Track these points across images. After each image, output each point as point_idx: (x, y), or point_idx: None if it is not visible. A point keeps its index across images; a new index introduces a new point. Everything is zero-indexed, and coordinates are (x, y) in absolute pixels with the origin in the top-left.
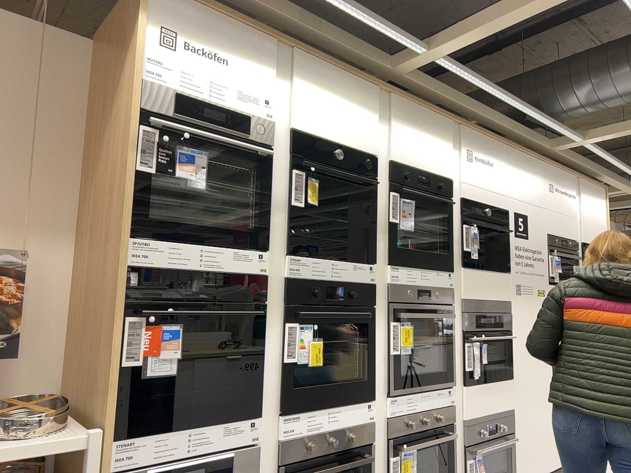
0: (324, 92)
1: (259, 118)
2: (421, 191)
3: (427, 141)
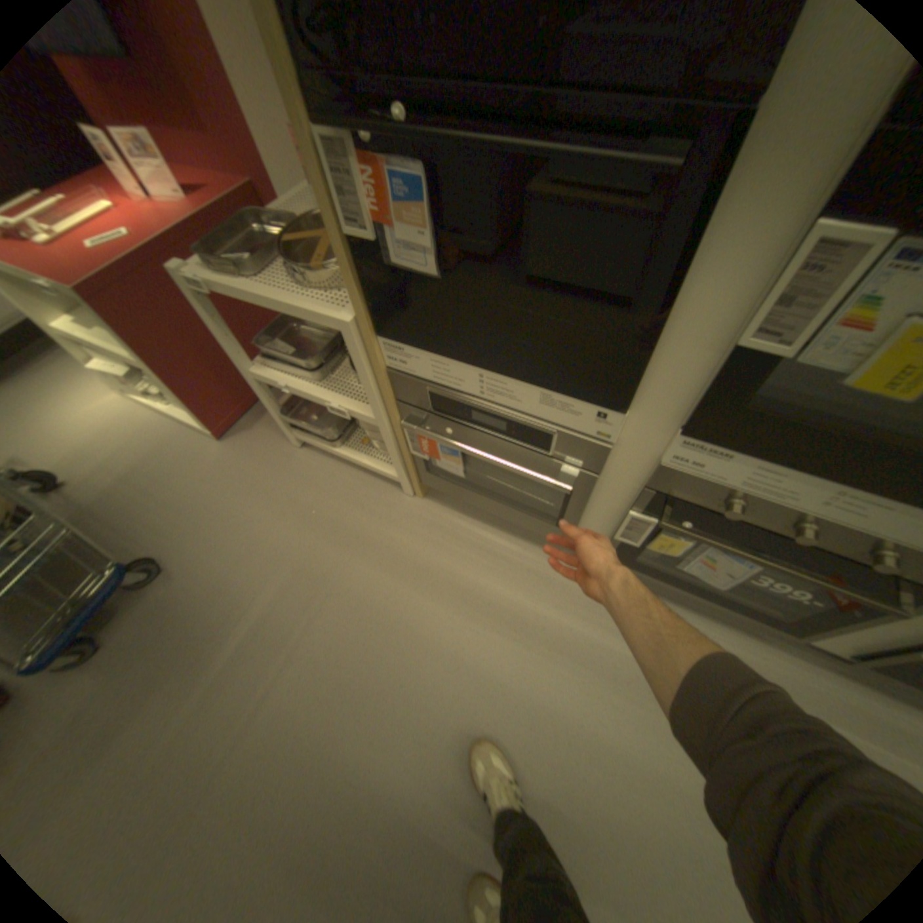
0: None
1: None
2: None
3: None
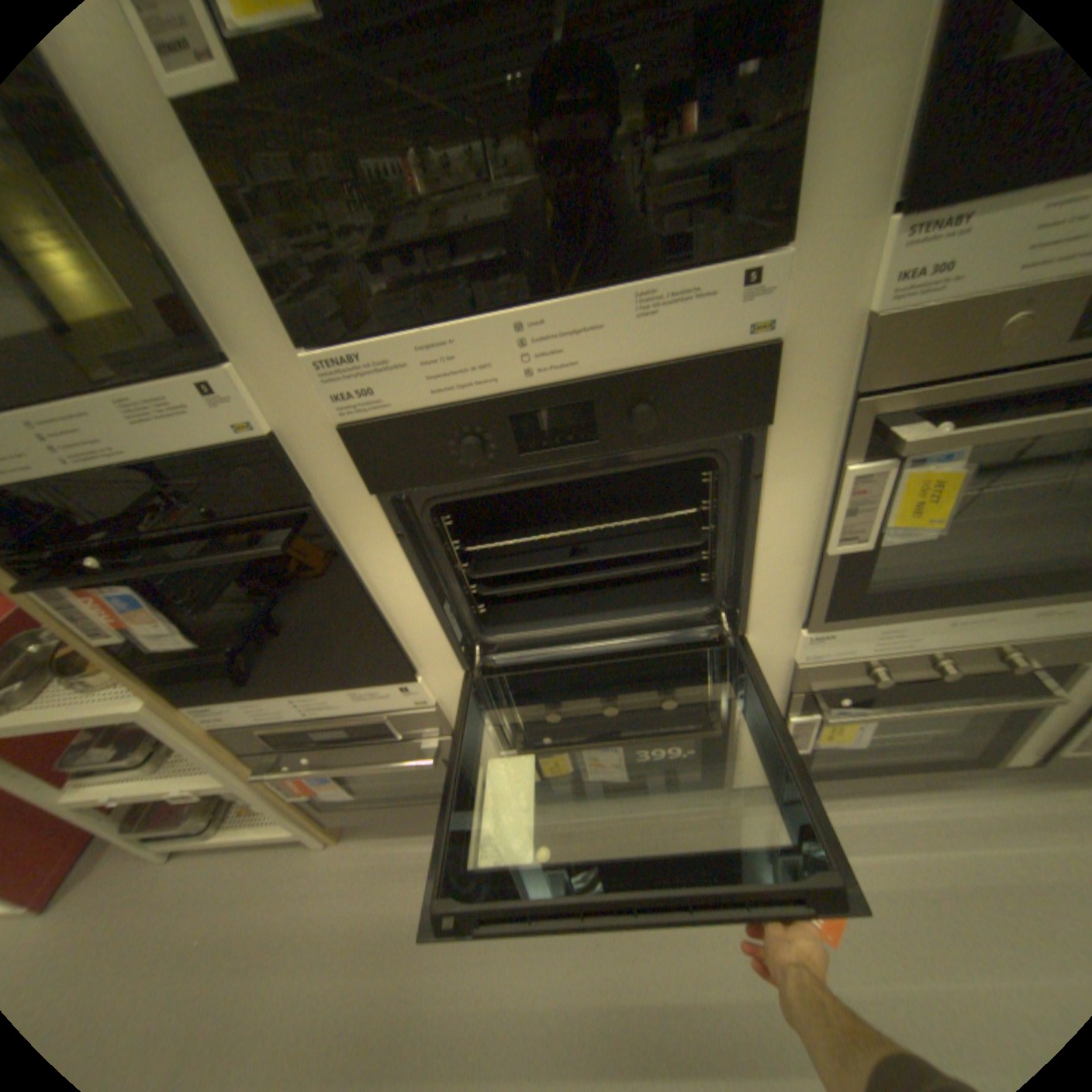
0: None
1: None
2: None
3: None
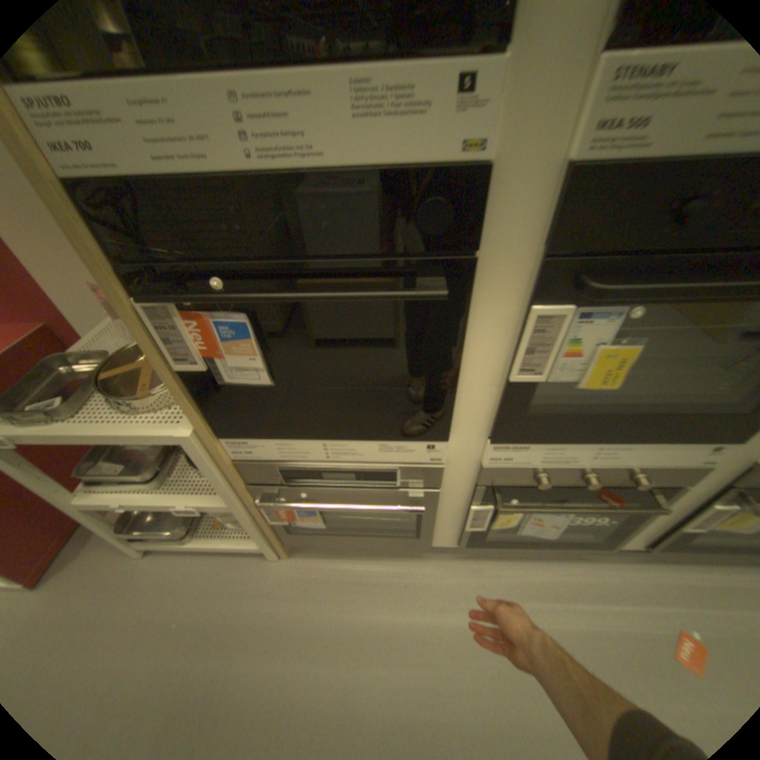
0: None
1: None
2: None
3: None
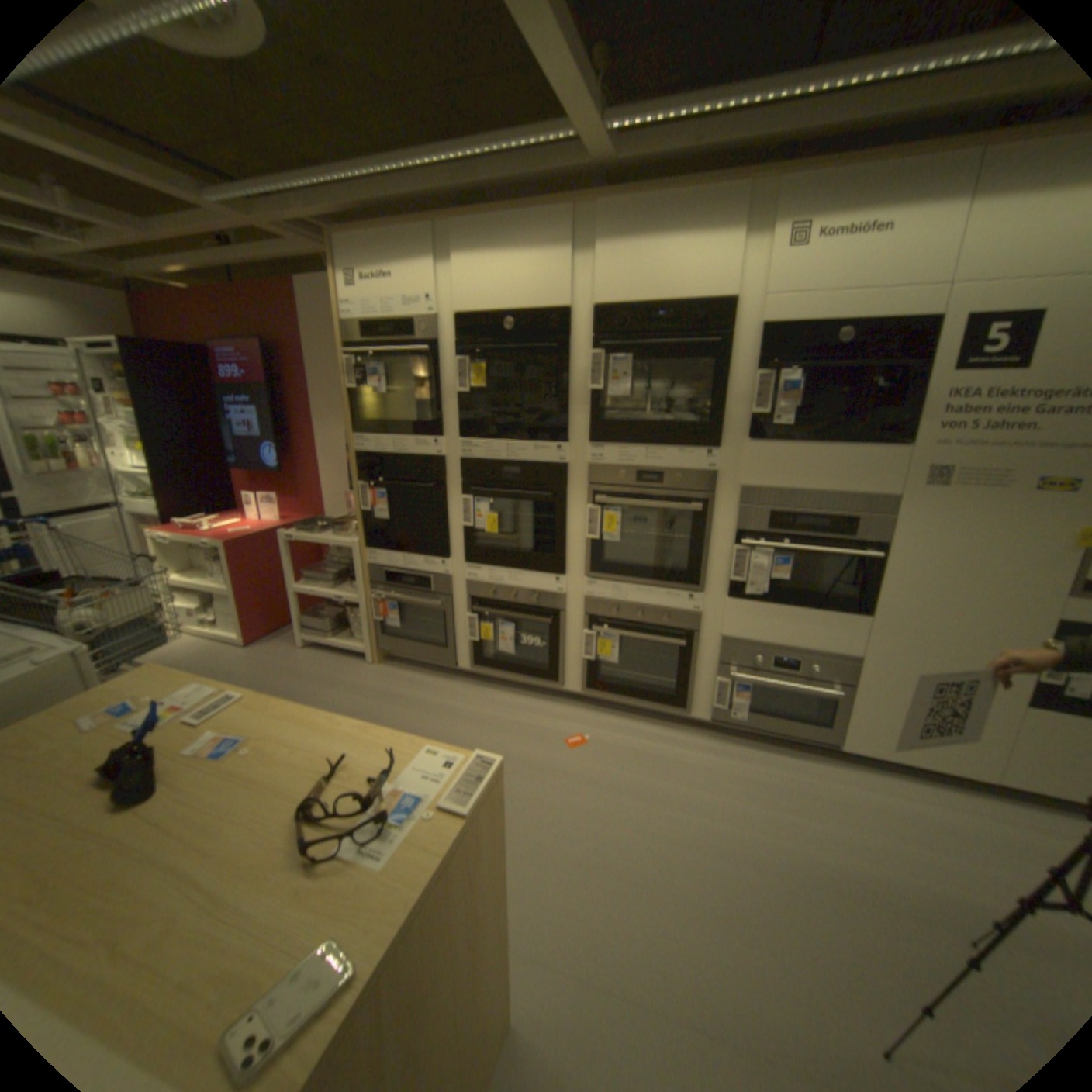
0: (486, 251)
1: (418, 315)
2: (663, 335)
3: (682, 244)
